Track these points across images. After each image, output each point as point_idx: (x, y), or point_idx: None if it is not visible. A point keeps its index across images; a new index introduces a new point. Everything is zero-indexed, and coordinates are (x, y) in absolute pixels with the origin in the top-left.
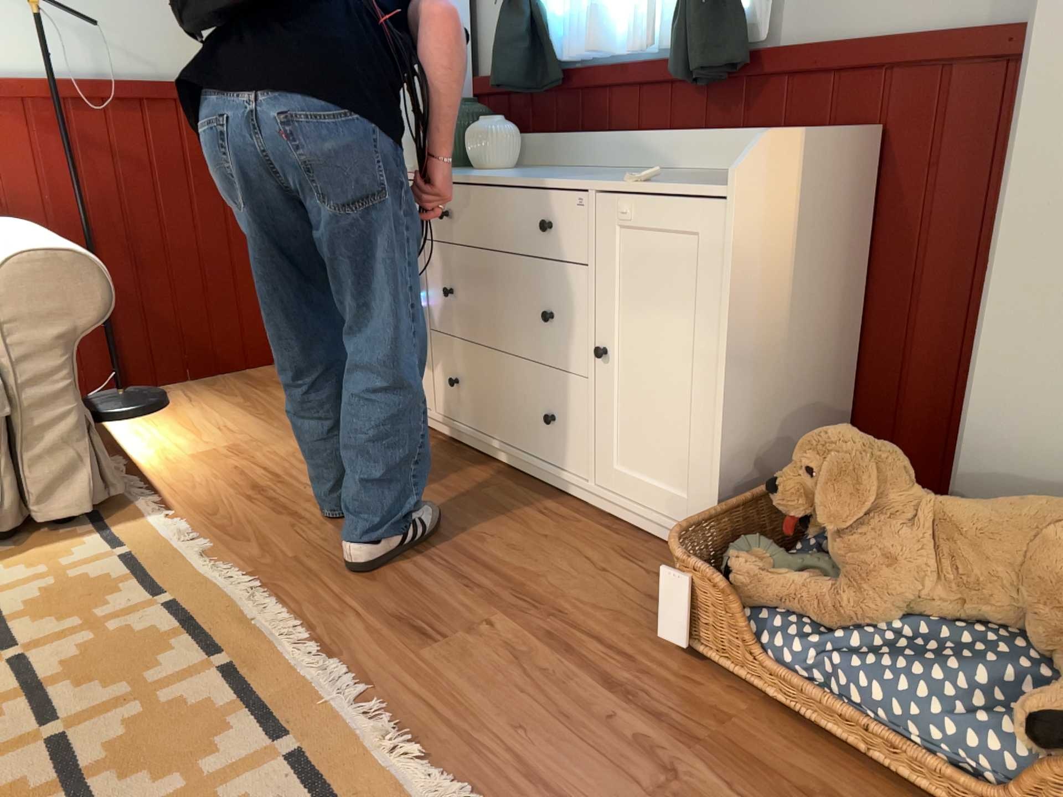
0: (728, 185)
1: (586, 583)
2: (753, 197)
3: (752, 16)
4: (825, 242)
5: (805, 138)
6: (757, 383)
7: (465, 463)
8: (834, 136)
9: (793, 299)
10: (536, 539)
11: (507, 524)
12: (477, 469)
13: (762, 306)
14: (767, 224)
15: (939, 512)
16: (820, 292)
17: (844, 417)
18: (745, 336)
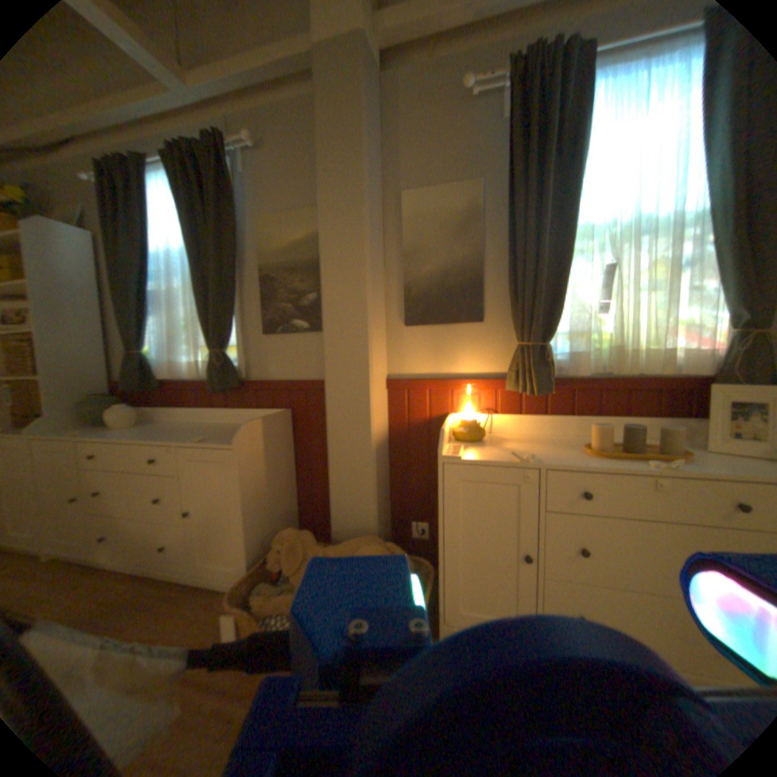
0: (236, 442)
1: (188, 632)
2: (246, 447)
3: (242, 368)
4: (279, 453)
5: (265, 420)
6: (259, 515)
7: (114, 583)
8: (277, 416)
9: (269, 478)
10: (159, 617)
11: (141, 613)
12: (122, 584)
13: (256, 485)
14: (254, 454)
15: (327, 554)
16: (280, 471)
17: (298, 513)
18: (250, 499)
